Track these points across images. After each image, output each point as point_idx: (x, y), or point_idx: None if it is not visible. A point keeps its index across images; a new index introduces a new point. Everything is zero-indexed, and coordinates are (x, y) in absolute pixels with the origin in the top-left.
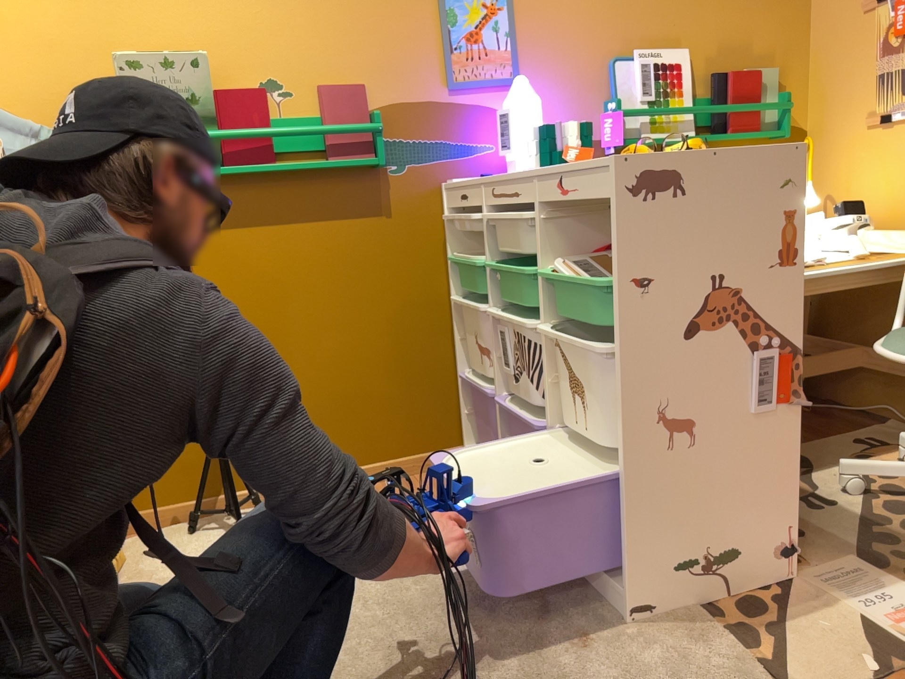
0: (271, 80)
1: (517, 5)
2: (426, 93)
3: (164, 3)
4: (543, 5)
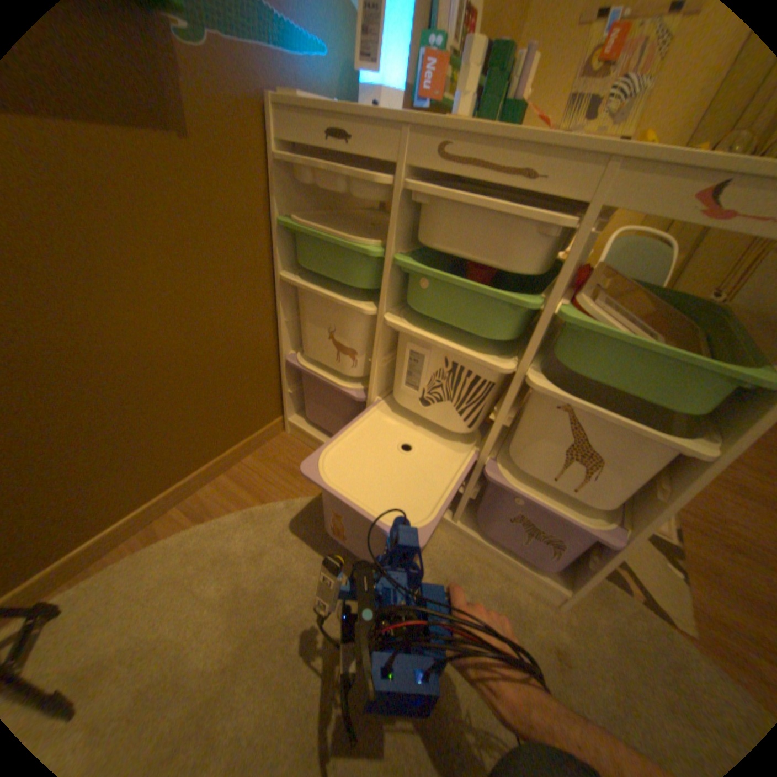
0: None
1: None
2: None
3: None
4: None
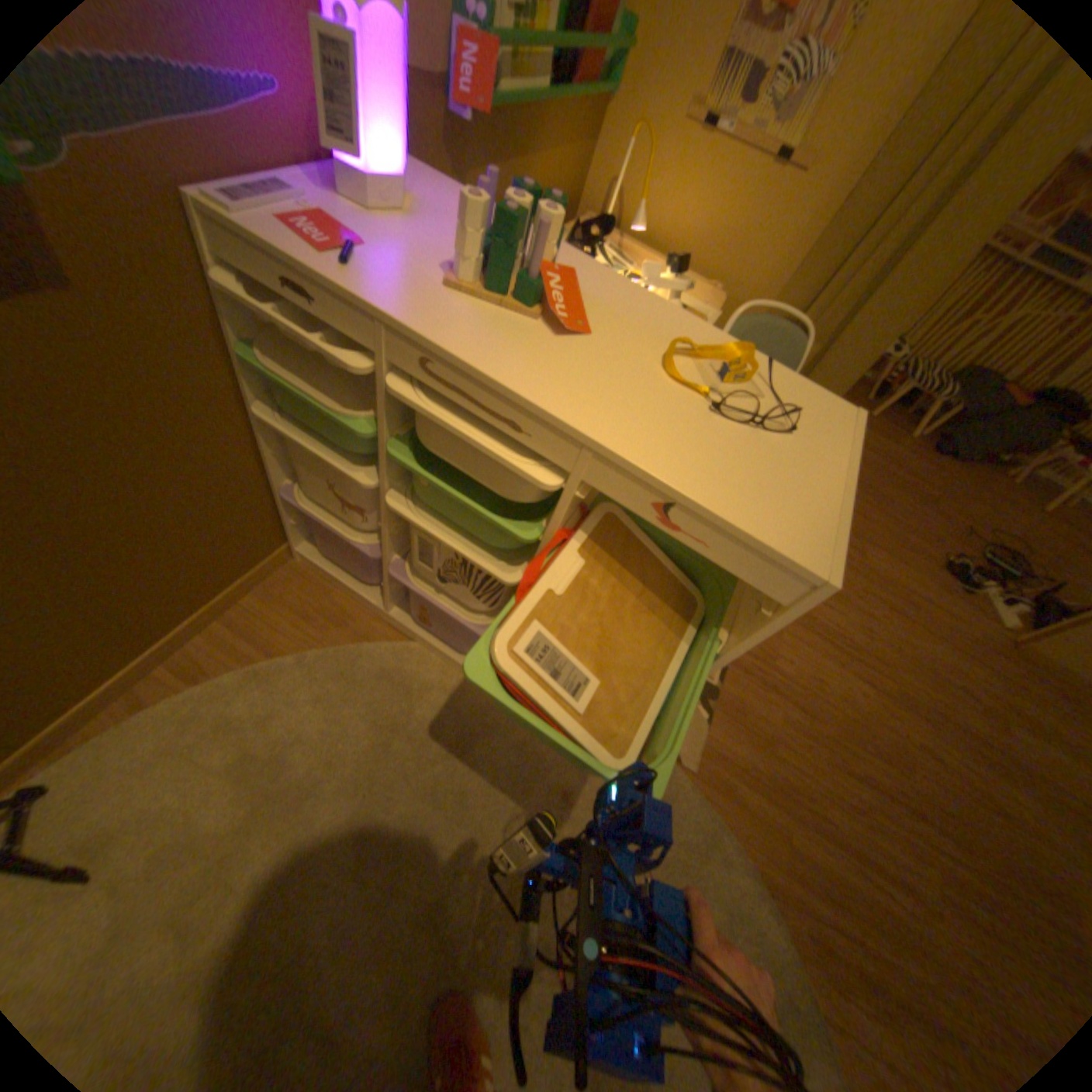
0: None
1: None
2: None
3: None
4: None
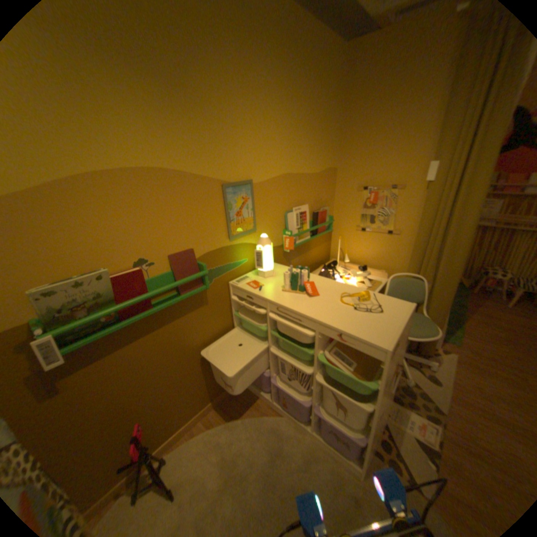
0: (140, 258)
1: (255, 194)
2: (220, 244)
3: (51, 227)
4: (264, 193)
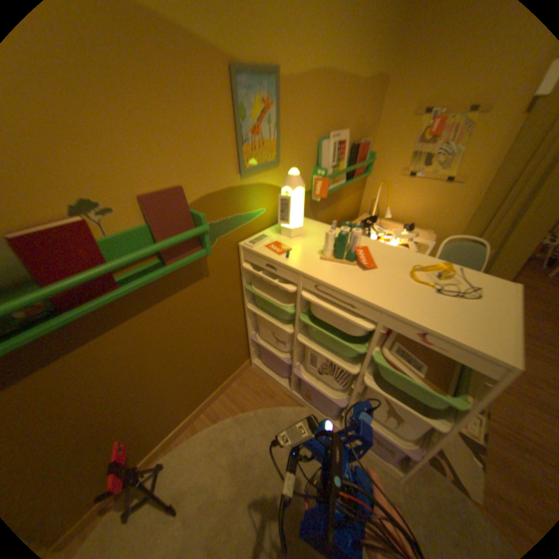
0: (79, 196)
1: (282, 96)
2: (227, 179)
3: None
4: (295, 96)
